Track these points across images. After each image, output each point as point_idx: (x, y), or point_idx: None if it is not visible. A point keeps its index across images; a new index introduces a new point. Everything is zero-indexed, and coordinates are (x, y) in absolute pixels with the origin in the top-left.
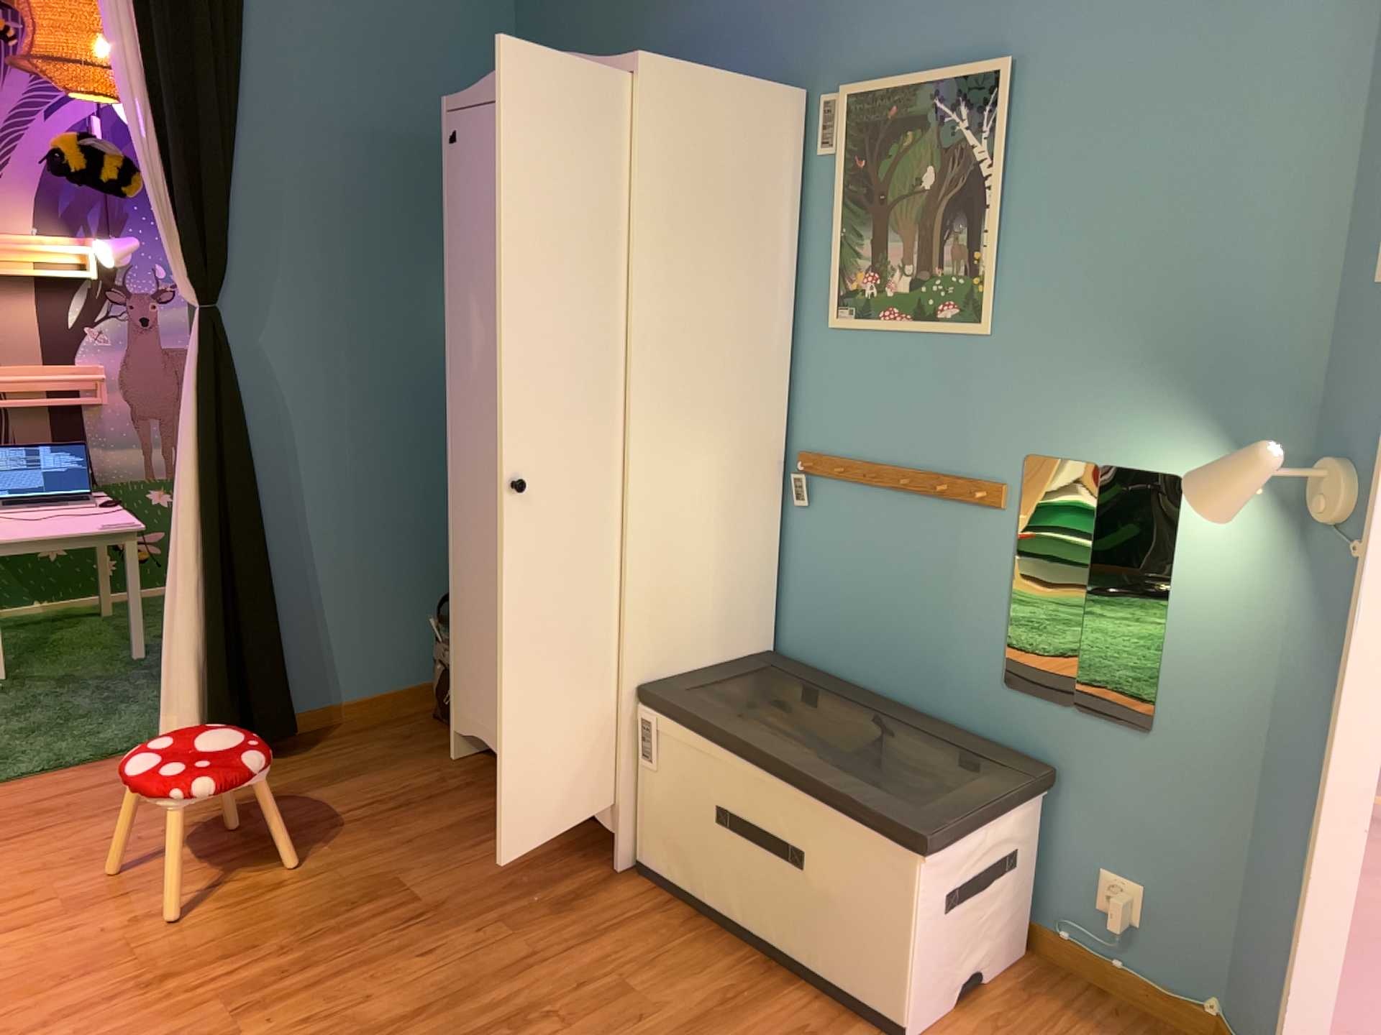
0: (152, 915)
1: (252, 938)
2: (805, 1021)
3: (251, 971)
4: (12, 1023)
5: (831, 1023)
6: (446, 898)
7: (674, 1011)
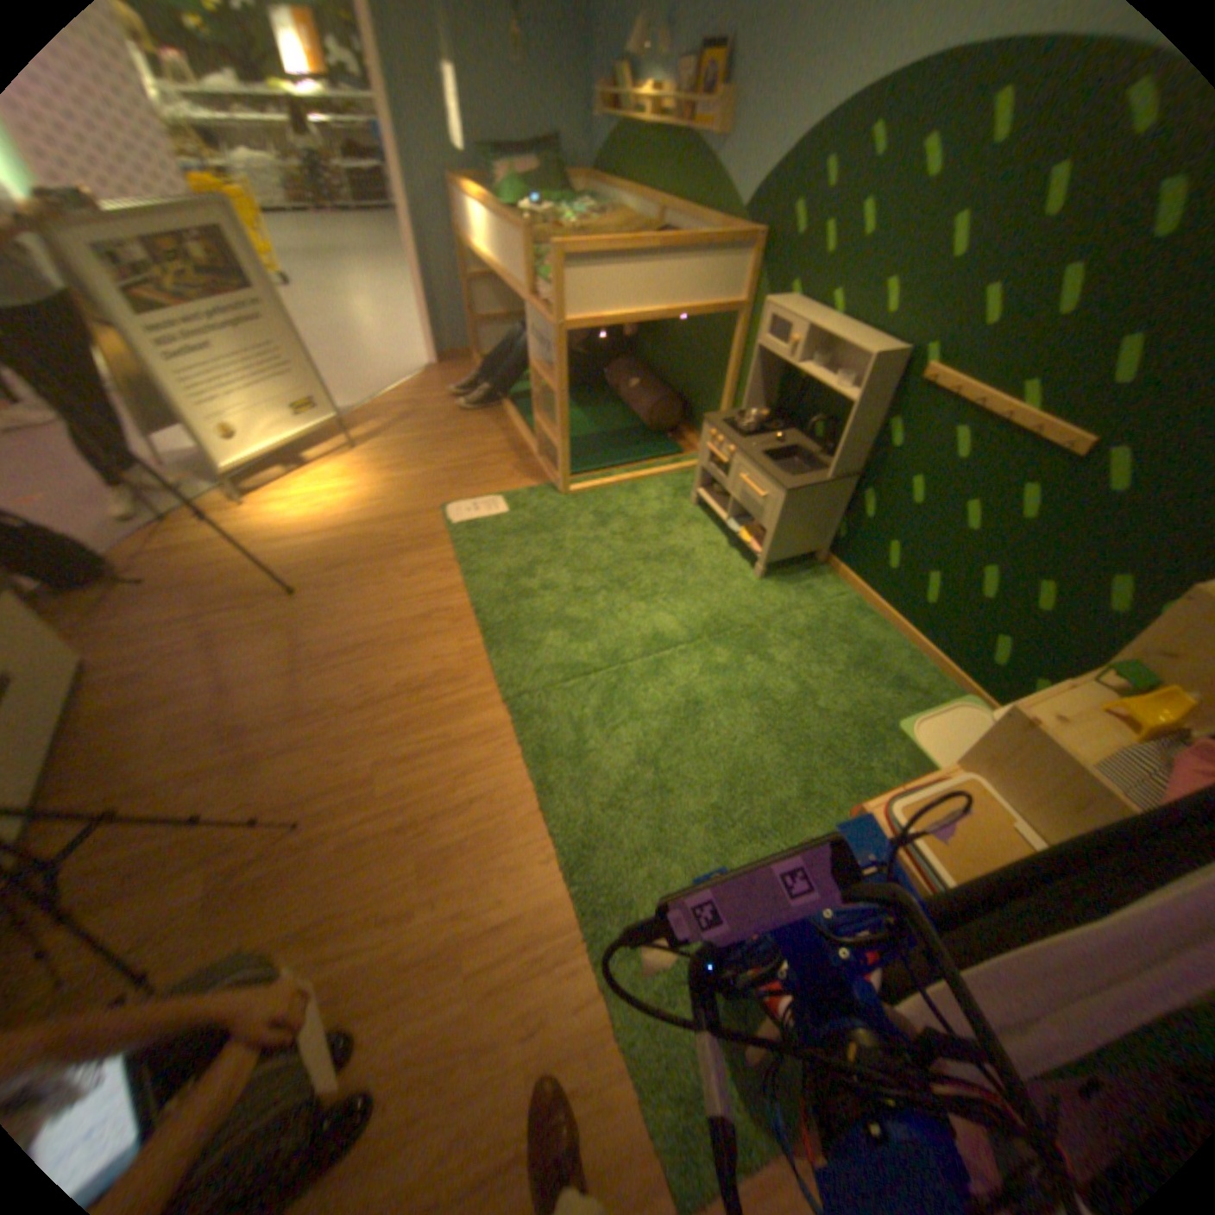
0: (390, 919)
1: (333, 860)
2: (111, 690)
3: (345, 821)
4: (481, 812)
5: (102, 685)
6: (183, 871)
7: (157, 716)
